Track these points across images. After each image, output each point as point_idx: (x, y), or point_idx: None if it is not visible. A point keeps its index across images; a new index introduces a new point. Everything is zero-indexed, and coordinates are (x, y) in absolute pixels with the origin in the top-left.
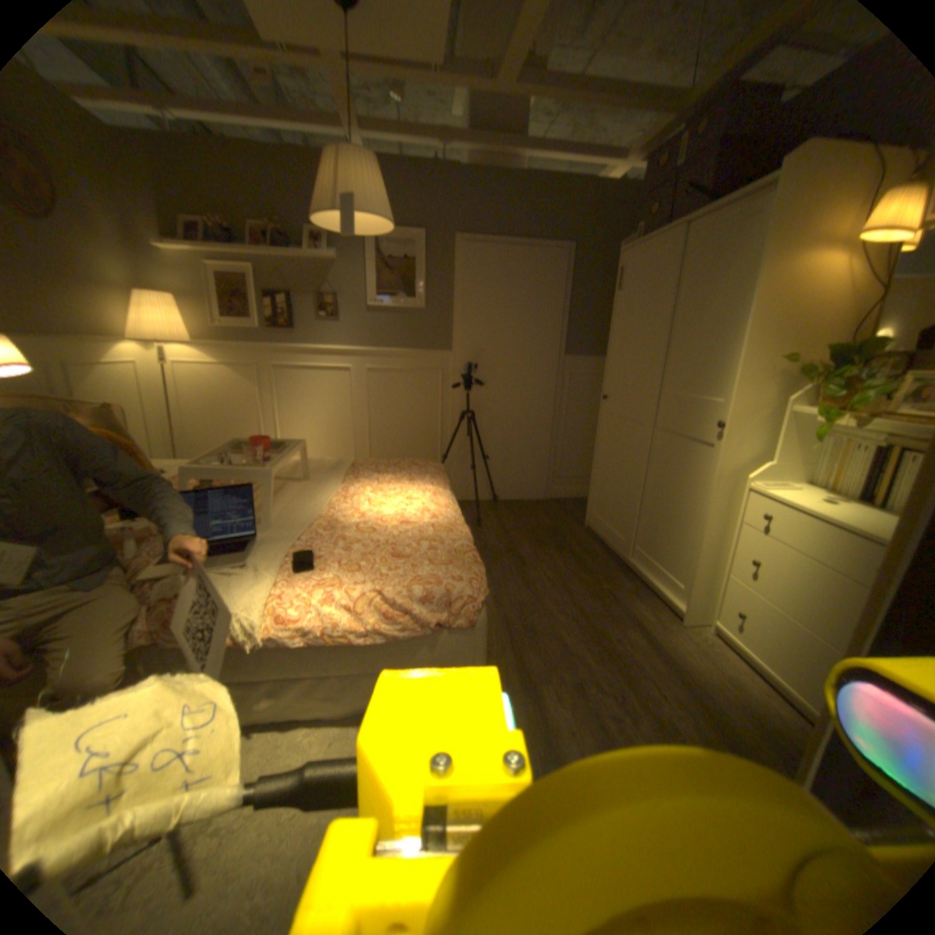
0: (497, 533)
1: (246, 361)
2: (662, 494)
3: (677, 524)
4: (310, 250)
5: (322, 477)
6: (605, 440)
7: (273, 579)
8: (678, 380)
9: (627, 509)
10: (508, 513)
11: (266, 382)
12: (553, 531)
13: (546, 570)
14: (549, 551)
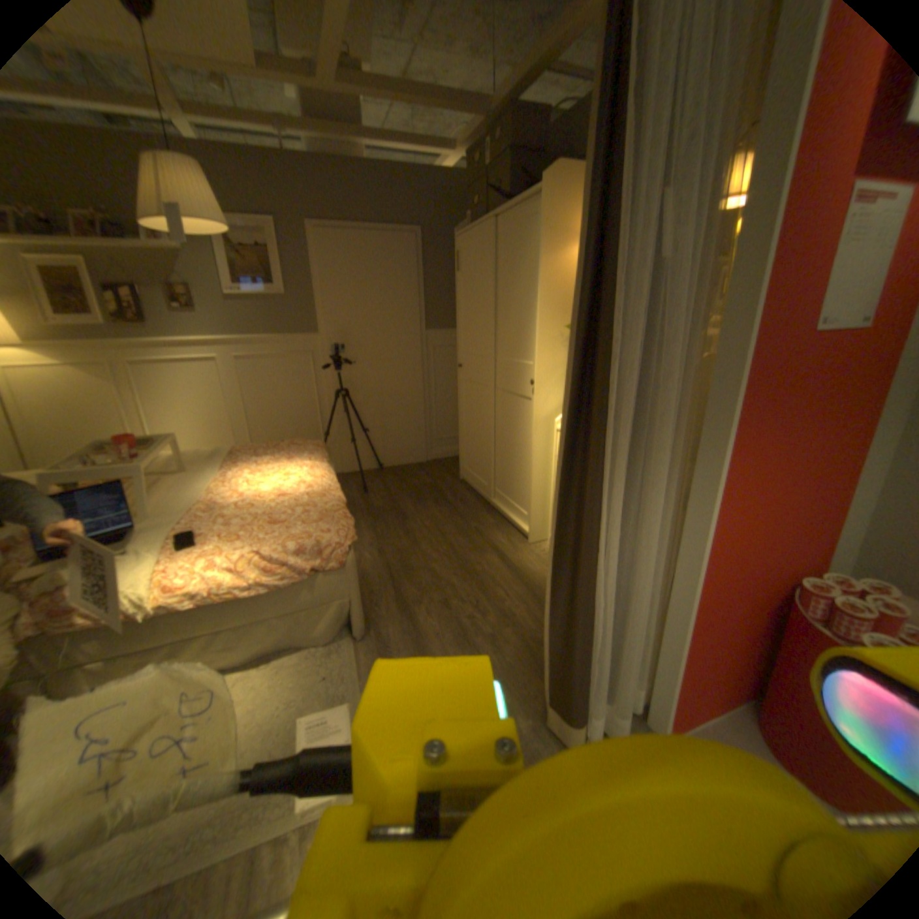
0: (382, 496)
1: (95, 358)
2: (506, 442)
3: (518, 464)
4: (149, 240)
5: (198, 466)
6: (465, 402)
7: (155, 557)
8: (505, 348)
9: (485, 459)
10: (393, 477)
11: (123, 379)
12: (432, 487)
13: (424, 520)
14: (427, 504)
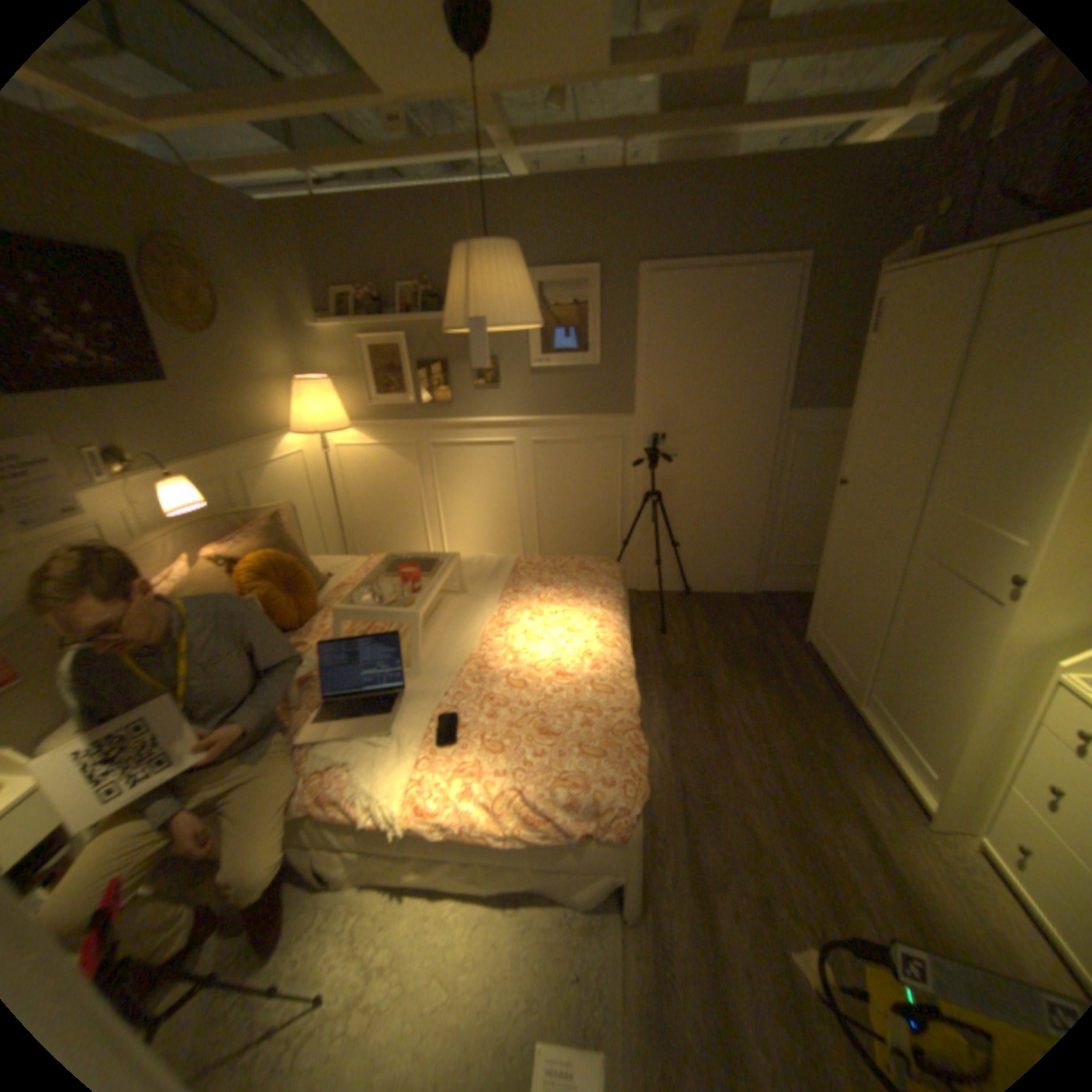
0: (685, 648)
1: (404, 442)
2: (916, 643)
3: (934, 691)
4: None
5: (477, 594)
6: (839, 540)
7: (413, 763)
8: (954, 490)
9: (862, 643)
10: (702, 616)
11: (425, 464)
12: (758, 649)
13: (742, 713)
14: (749, 682)
